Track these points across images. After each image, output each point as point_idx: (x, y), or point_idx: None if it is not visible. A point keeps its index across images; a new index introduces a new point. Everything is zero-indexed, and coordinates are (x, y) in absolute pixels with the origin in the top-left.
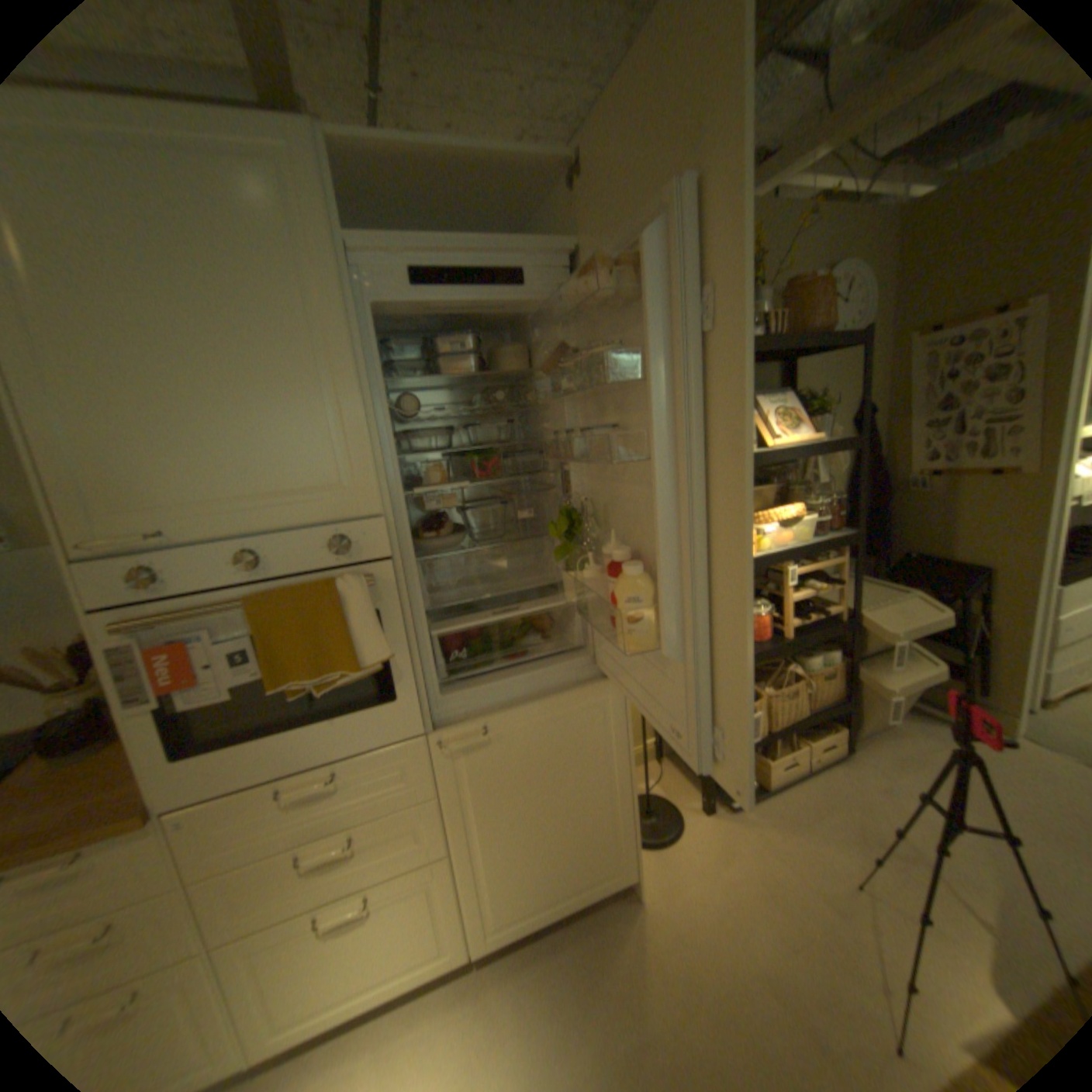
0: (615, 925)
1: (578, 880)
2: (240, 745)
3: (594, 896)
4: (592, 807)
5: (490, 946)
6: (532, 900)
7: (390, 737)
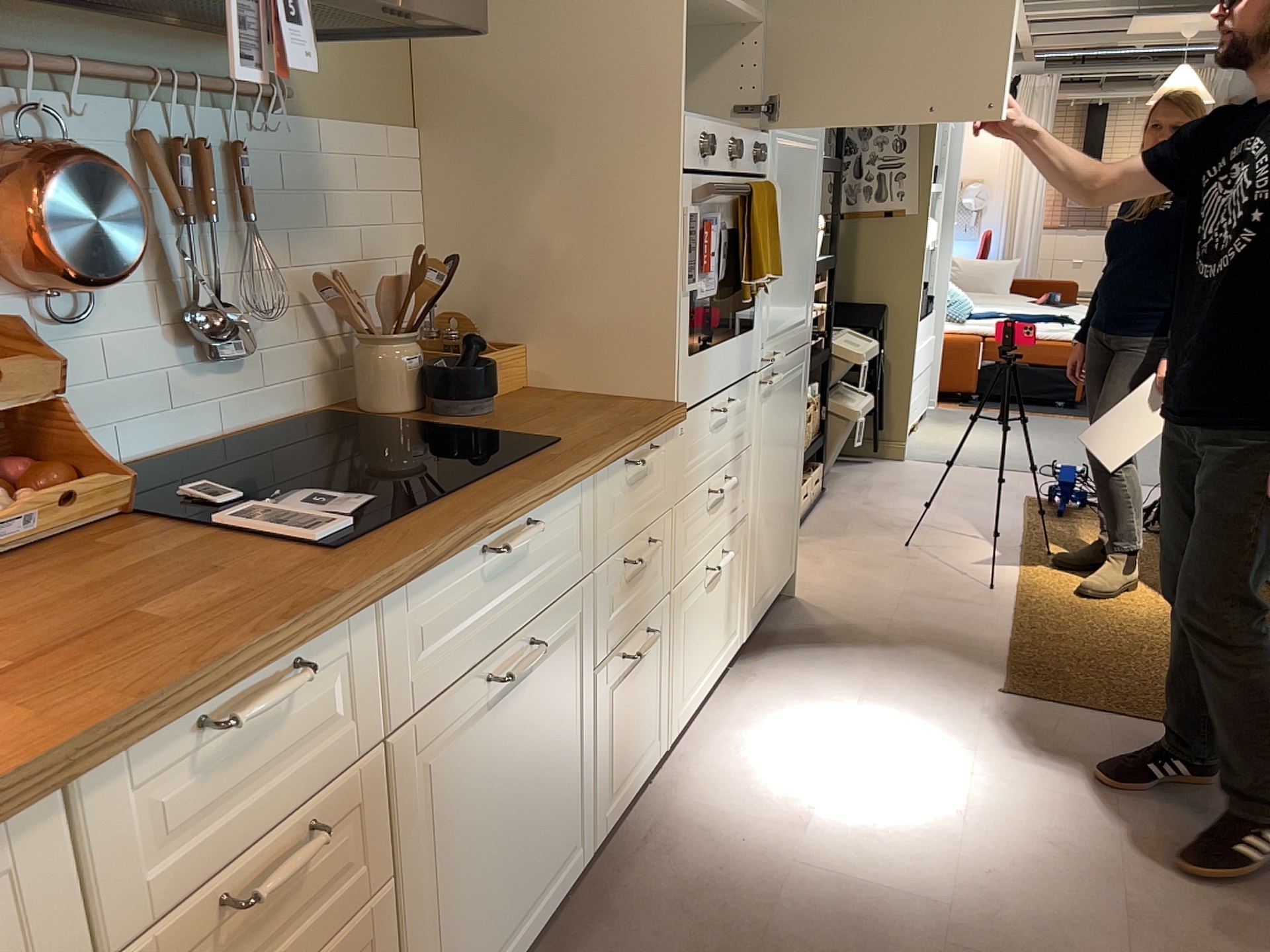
0: (791, 611)
1: (781, 558)
2: (708, 348)
3: (783, 580)
4: (792, 477)
5: (752, 624)
6: (767, 575)
7: (750, 365)
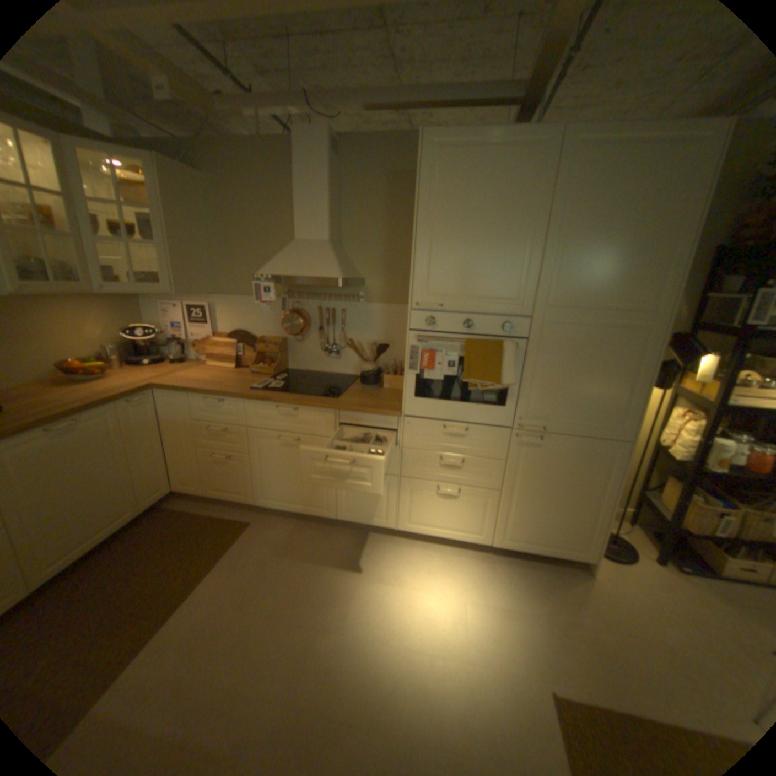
0: (574, 577)
1: (562, 541)
2: (439, 400)
3: (568, 556)
4: (585, 507)
5: (505, 545)
6: (533, 536)
7: (497, 422)
